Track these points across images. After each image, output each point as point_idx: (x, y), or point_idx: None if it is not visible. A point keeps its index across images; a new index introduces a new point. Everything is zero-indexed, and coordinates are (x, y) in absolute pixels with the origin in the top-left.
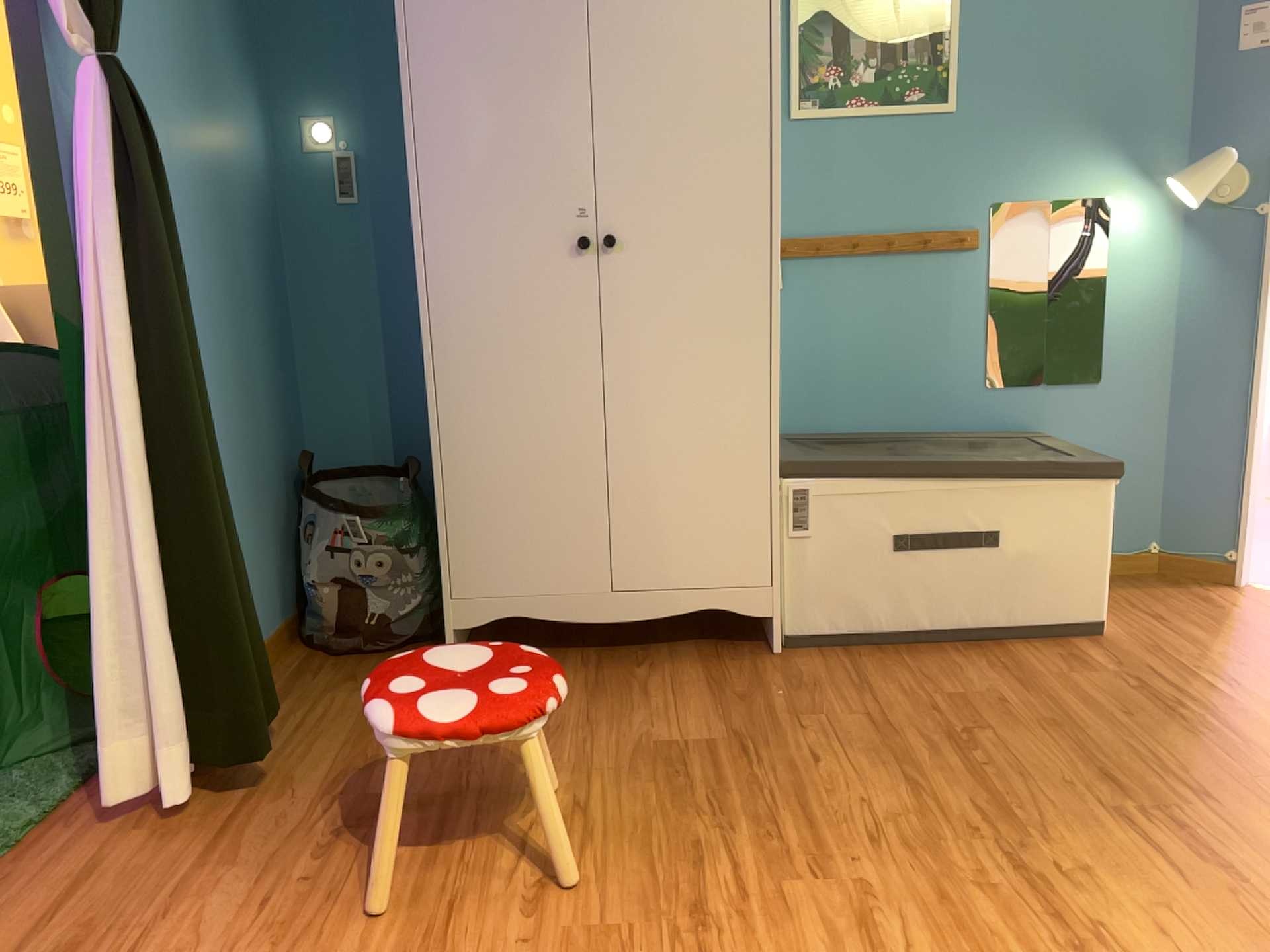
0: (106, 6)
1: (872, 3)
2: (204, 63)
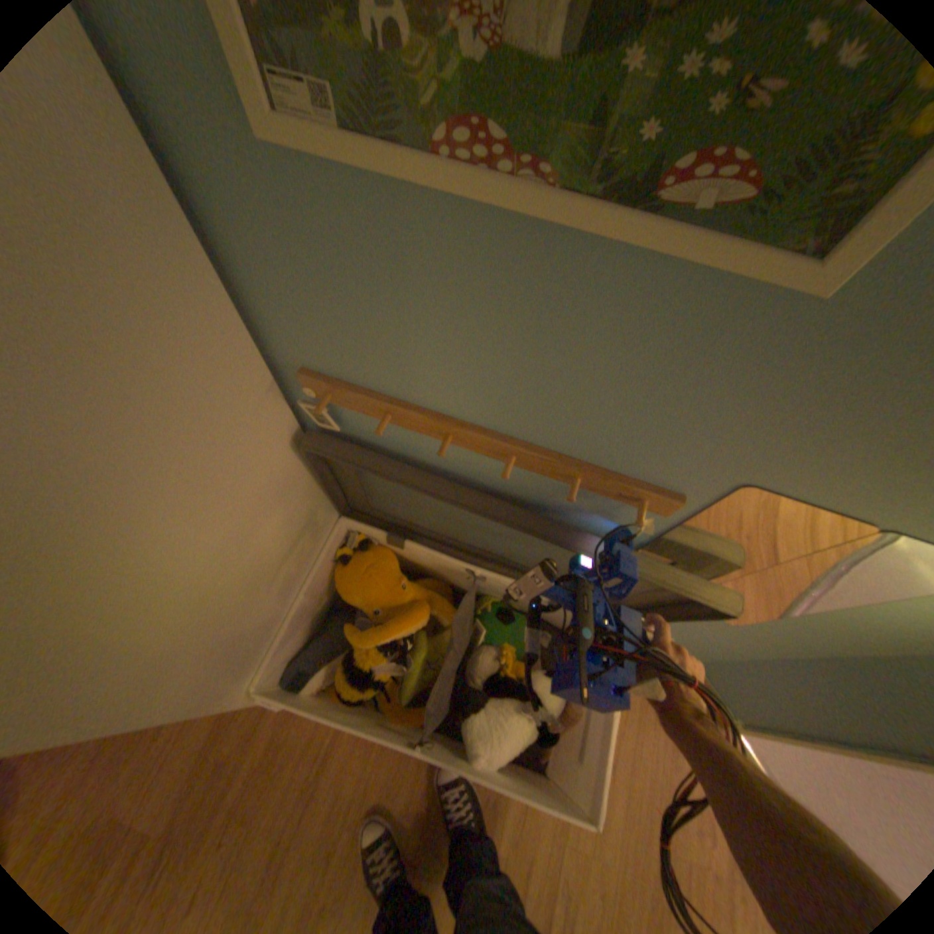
0: None
1: None
2: None
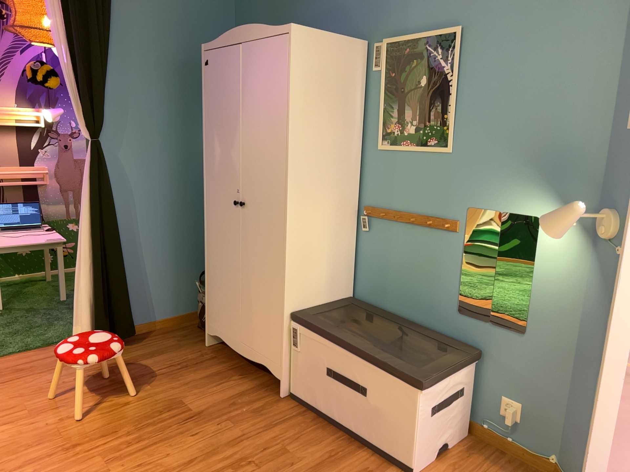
0: (93, 124)
1: (415, 92)
2: (186, 121)
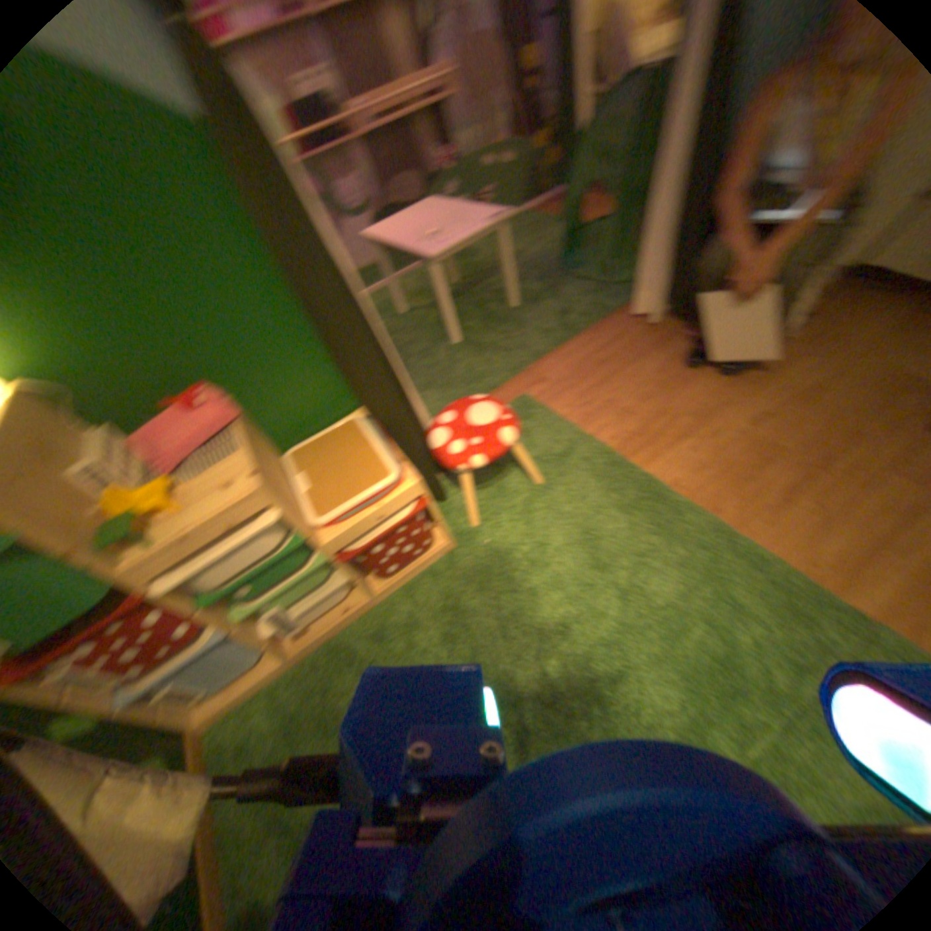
0: None
1: None
2: None
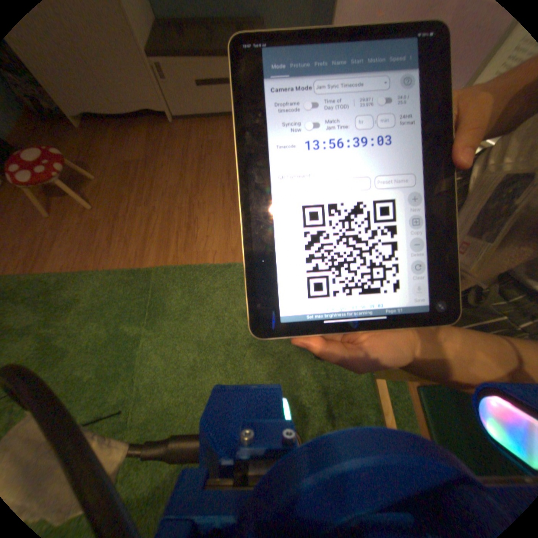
0: None
1: None
2: None
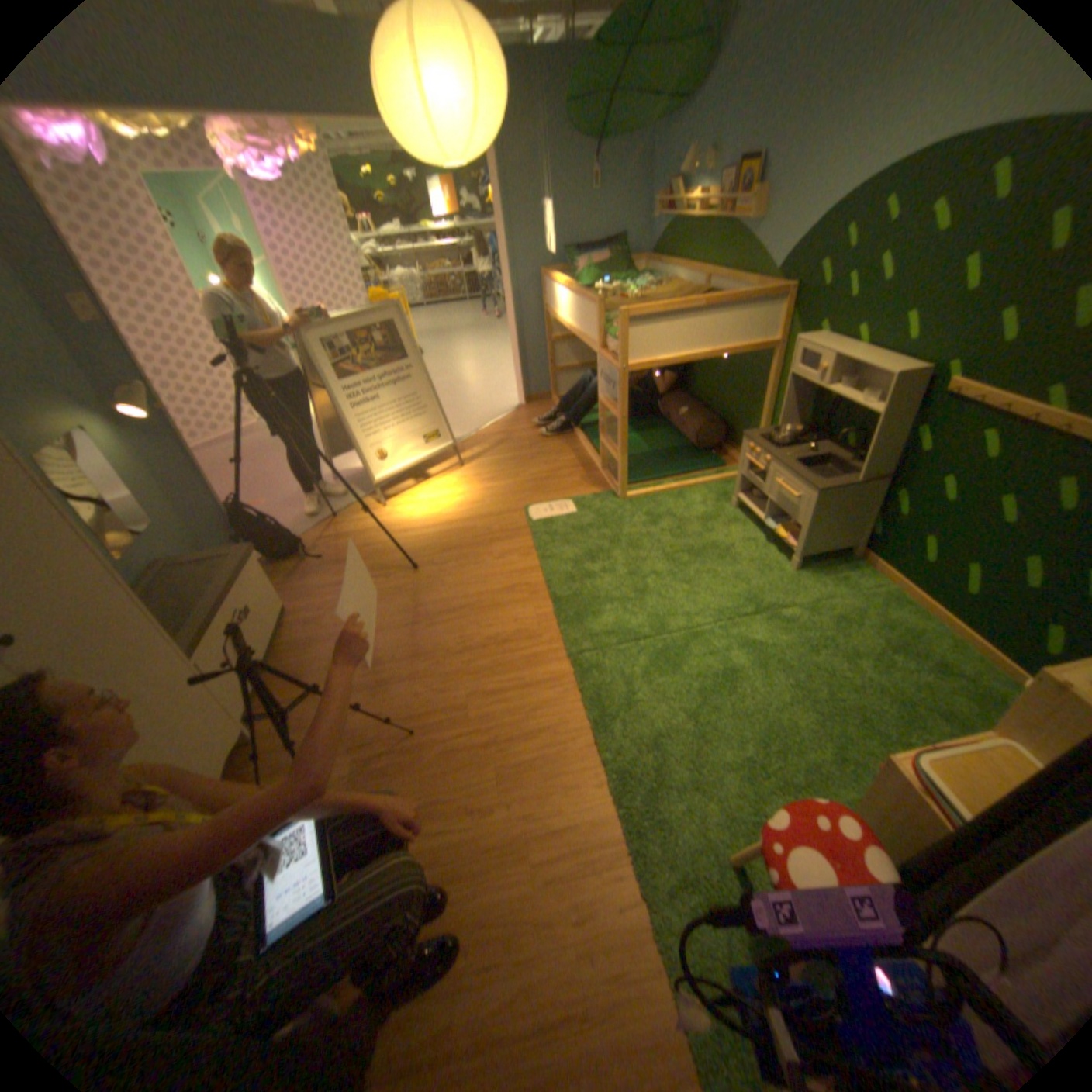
0: None
1: None
2: None
